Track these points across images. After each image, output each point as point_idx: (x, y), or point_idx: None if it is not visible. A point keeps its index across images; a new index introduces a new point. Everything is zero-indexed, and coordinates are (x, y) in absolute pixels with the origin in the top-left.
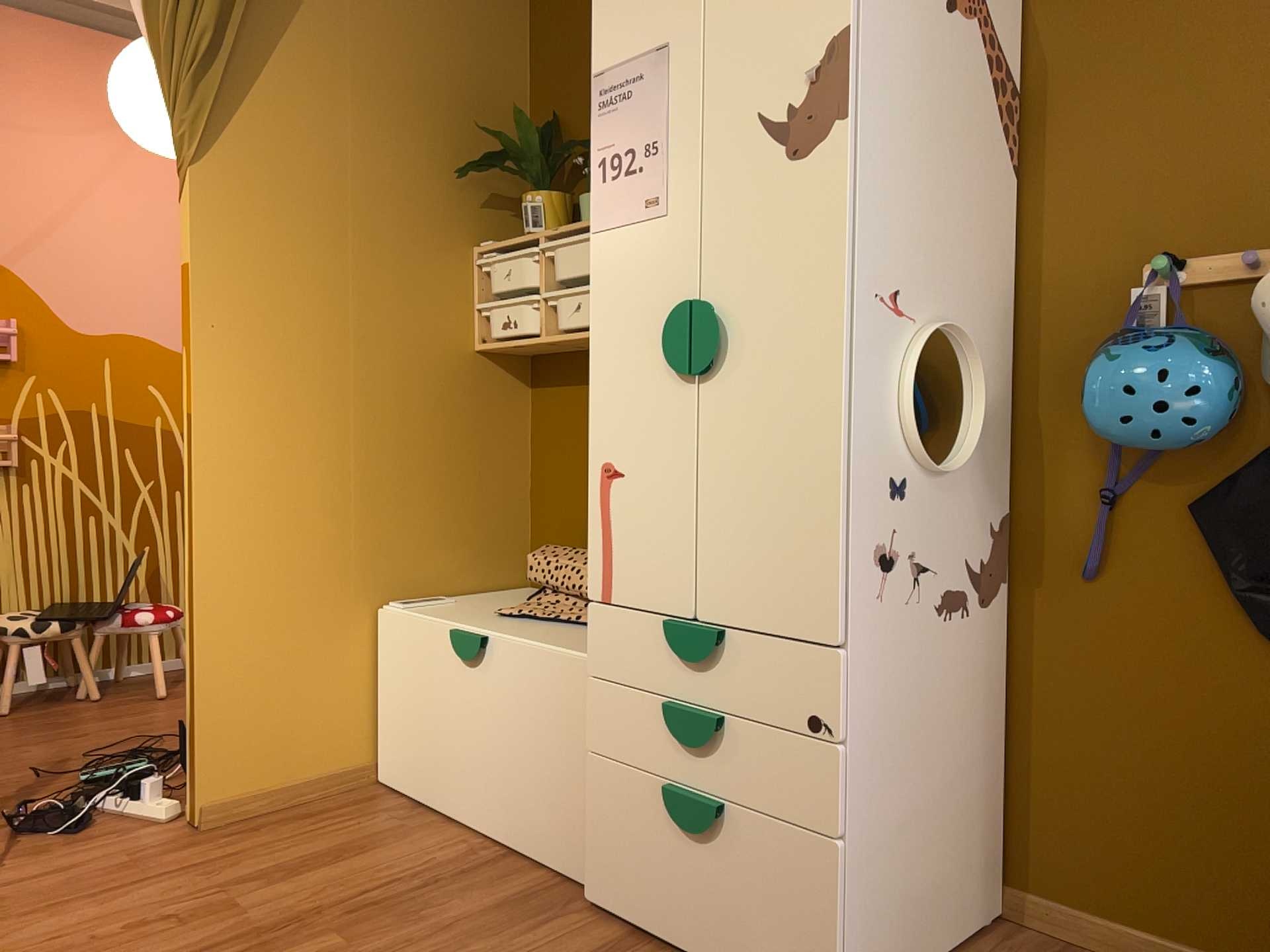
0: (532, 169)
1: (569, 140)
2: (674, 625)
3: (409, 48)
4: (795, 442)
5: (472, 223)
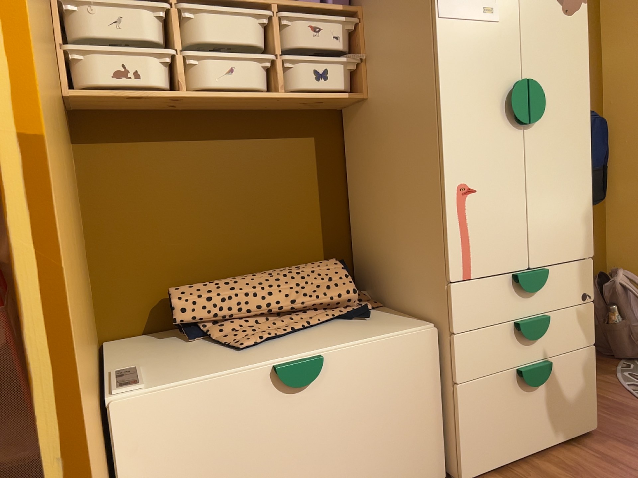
0: None
1: None
2: (525, 274)
3: None
4: (572, 161)
5: None
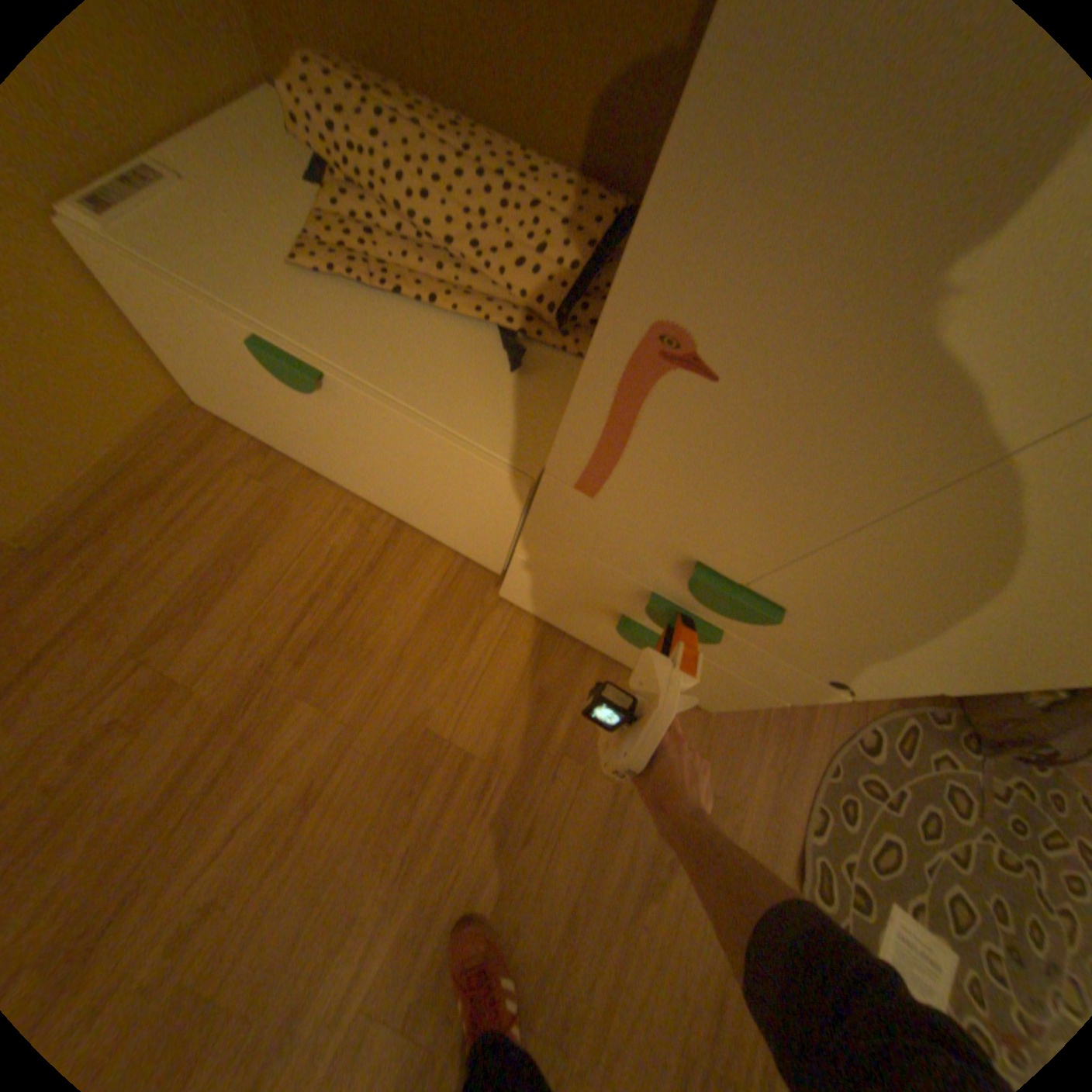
0: None
1: None
2: (713, 585)
3: None
4: None
5: None
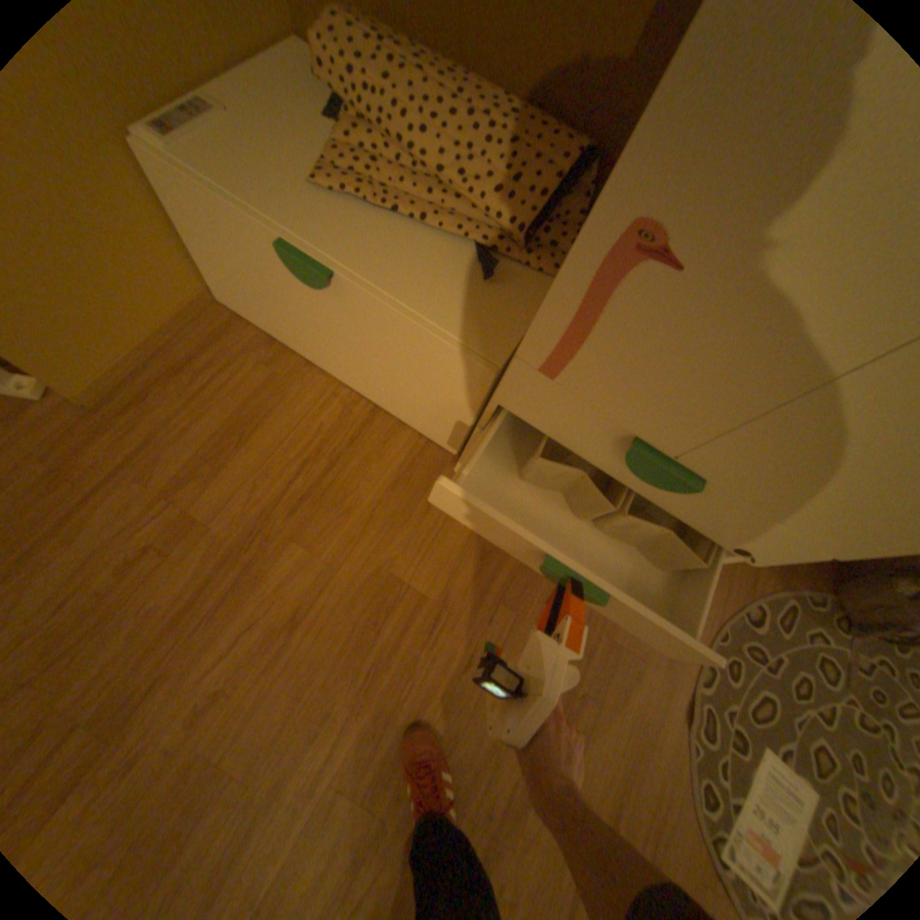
0: None
1: None
2: (647, 457)
3: None
4: None
5: None
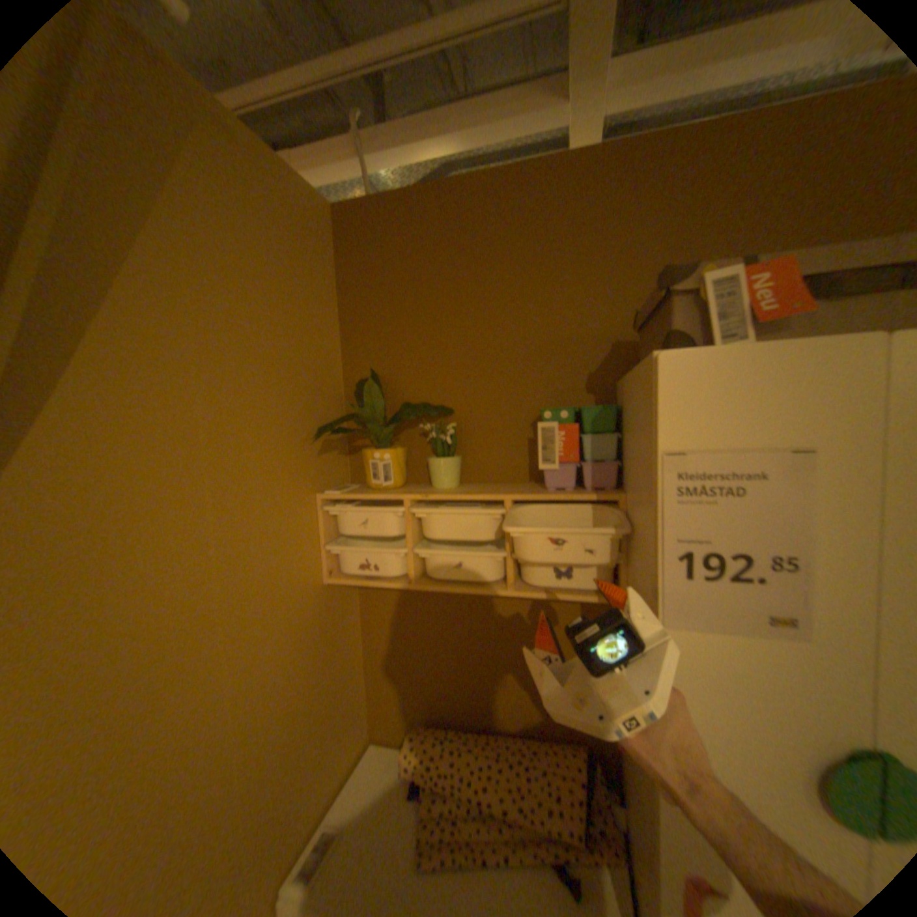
0: (376, 427)
1: (391, 393)
2: None
3: (251, 310)
4: None
5: (314, 471)
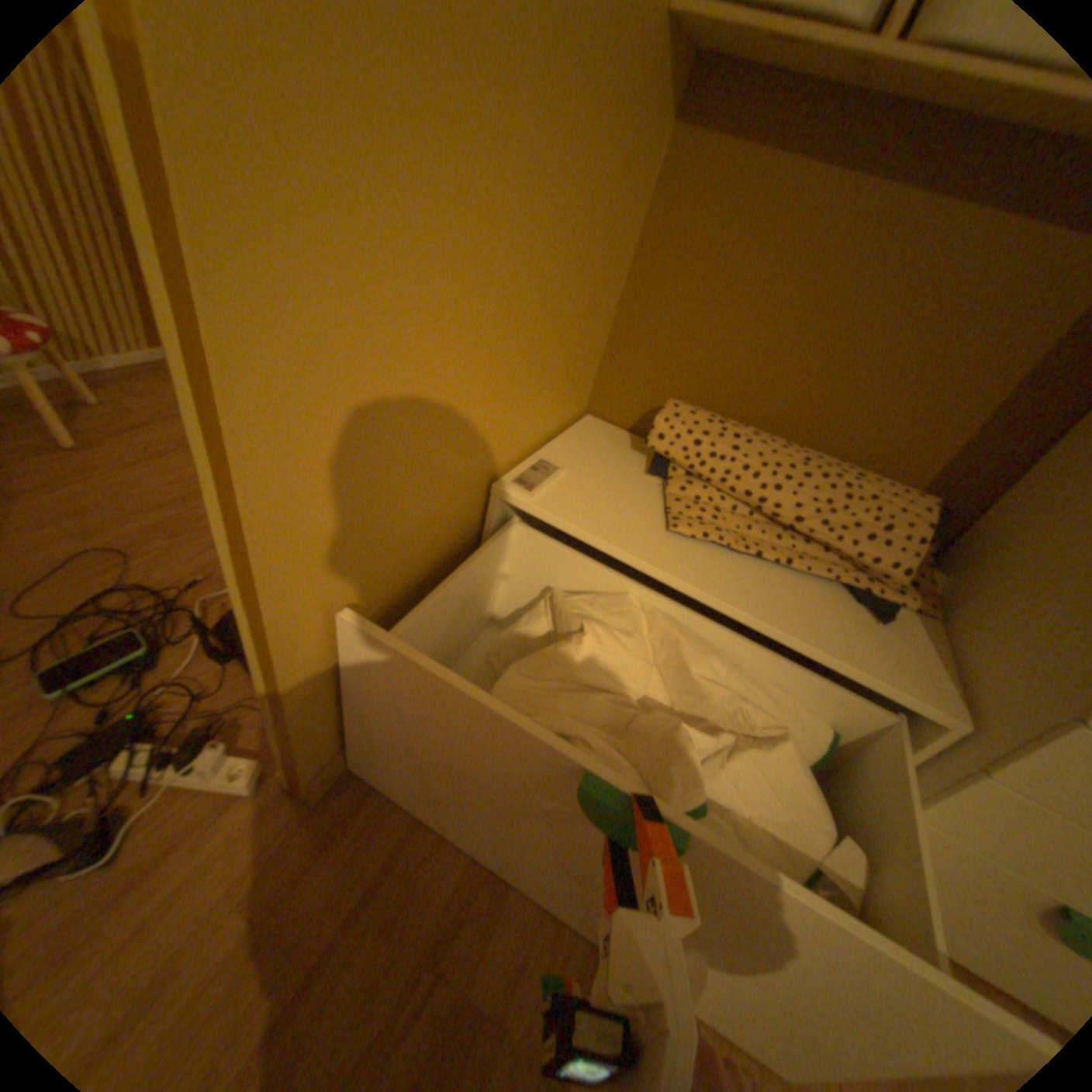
0: None
1: None
2: None
3: None
4: None
5: None
